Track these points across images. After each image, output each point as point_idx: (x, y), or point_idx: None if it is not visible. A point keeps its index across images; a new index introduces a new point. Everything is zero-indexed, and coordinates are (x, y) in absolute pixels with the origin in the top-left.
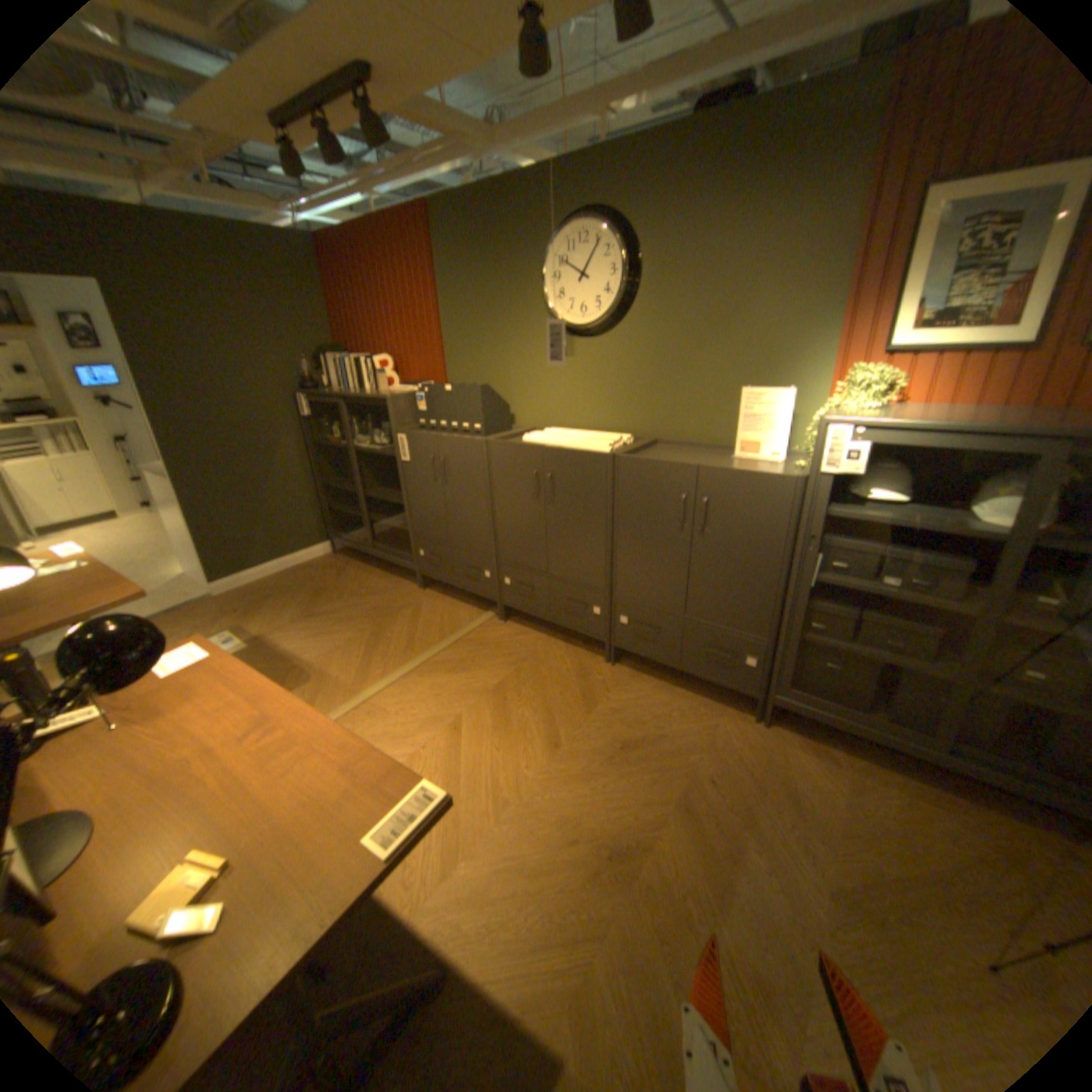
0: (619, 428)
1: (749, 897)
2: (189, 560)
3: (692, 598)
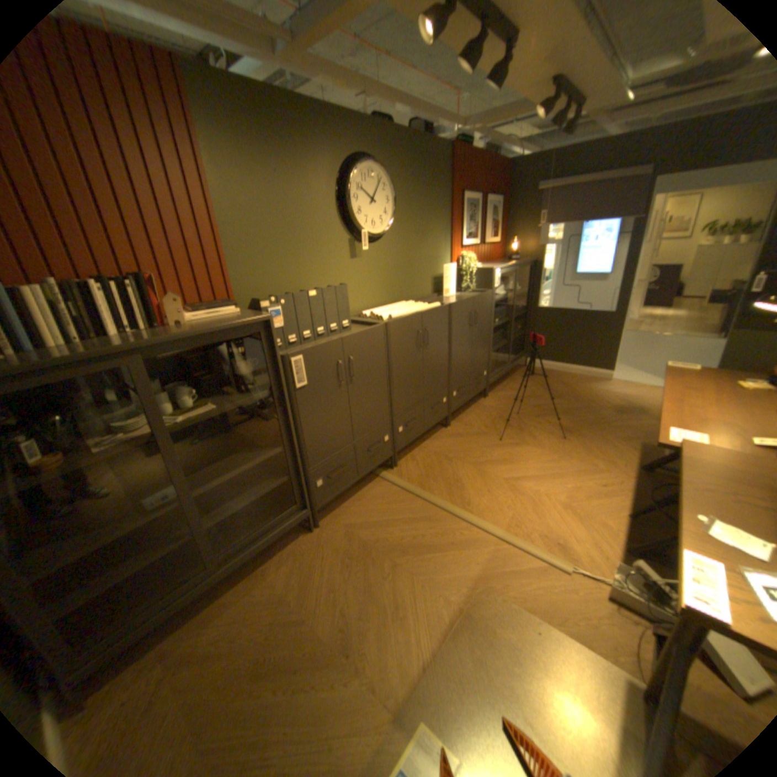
0: (389, 301)
1: (565, 411)
2: None
3: (473, 360)
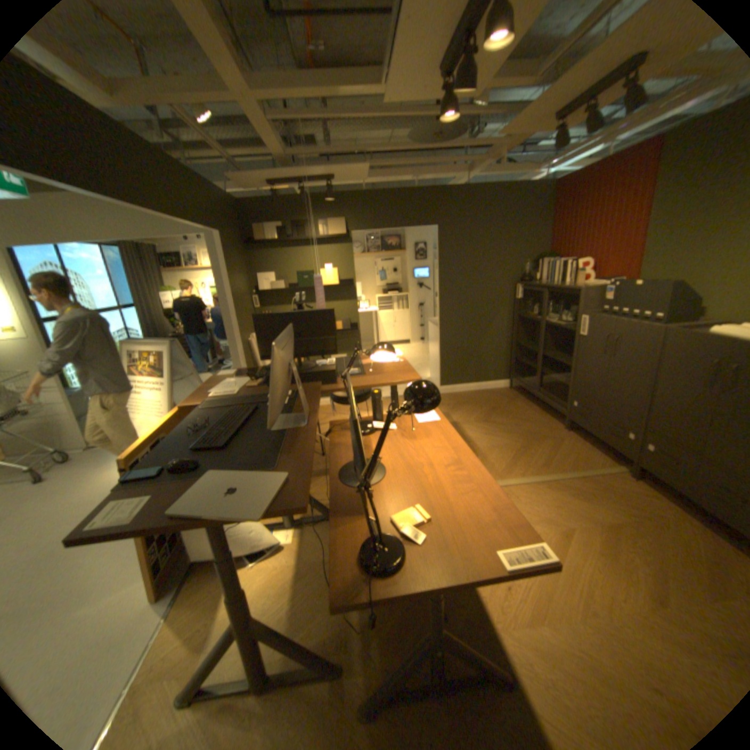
0: None
1: None
2: (434, 371)
3: None
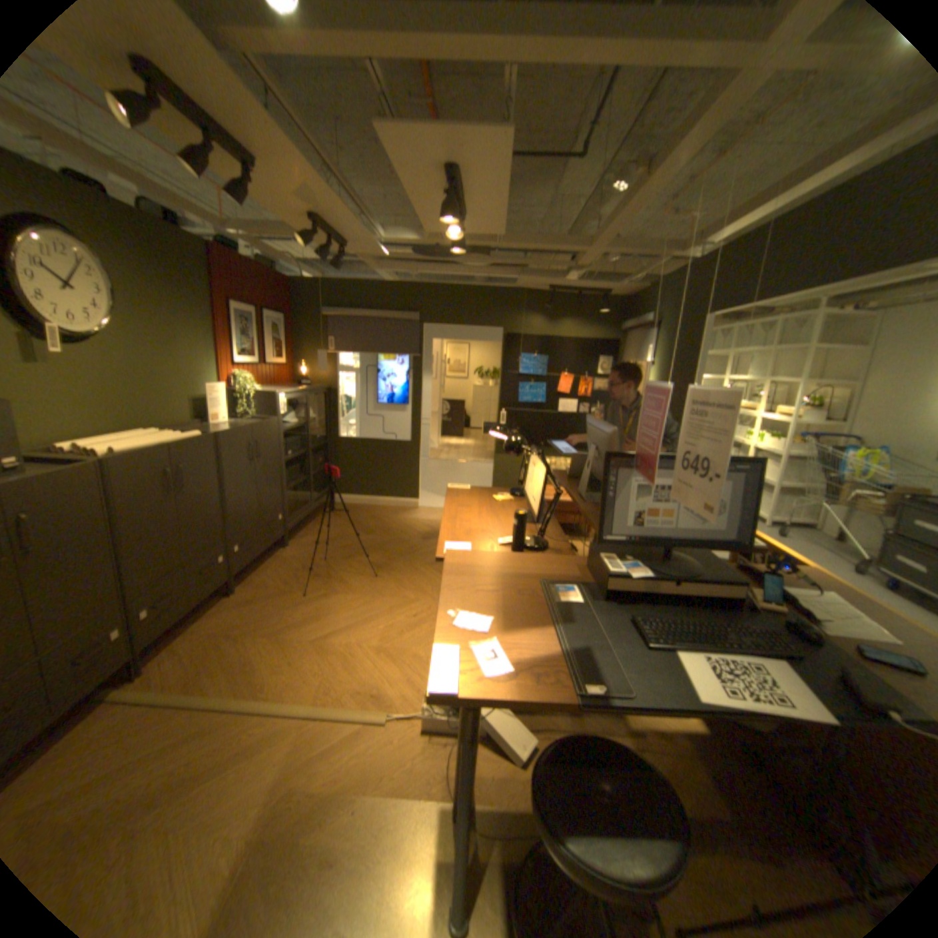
0: (113, 427)
1: (376, 546)
2: None
3: (260, 501)
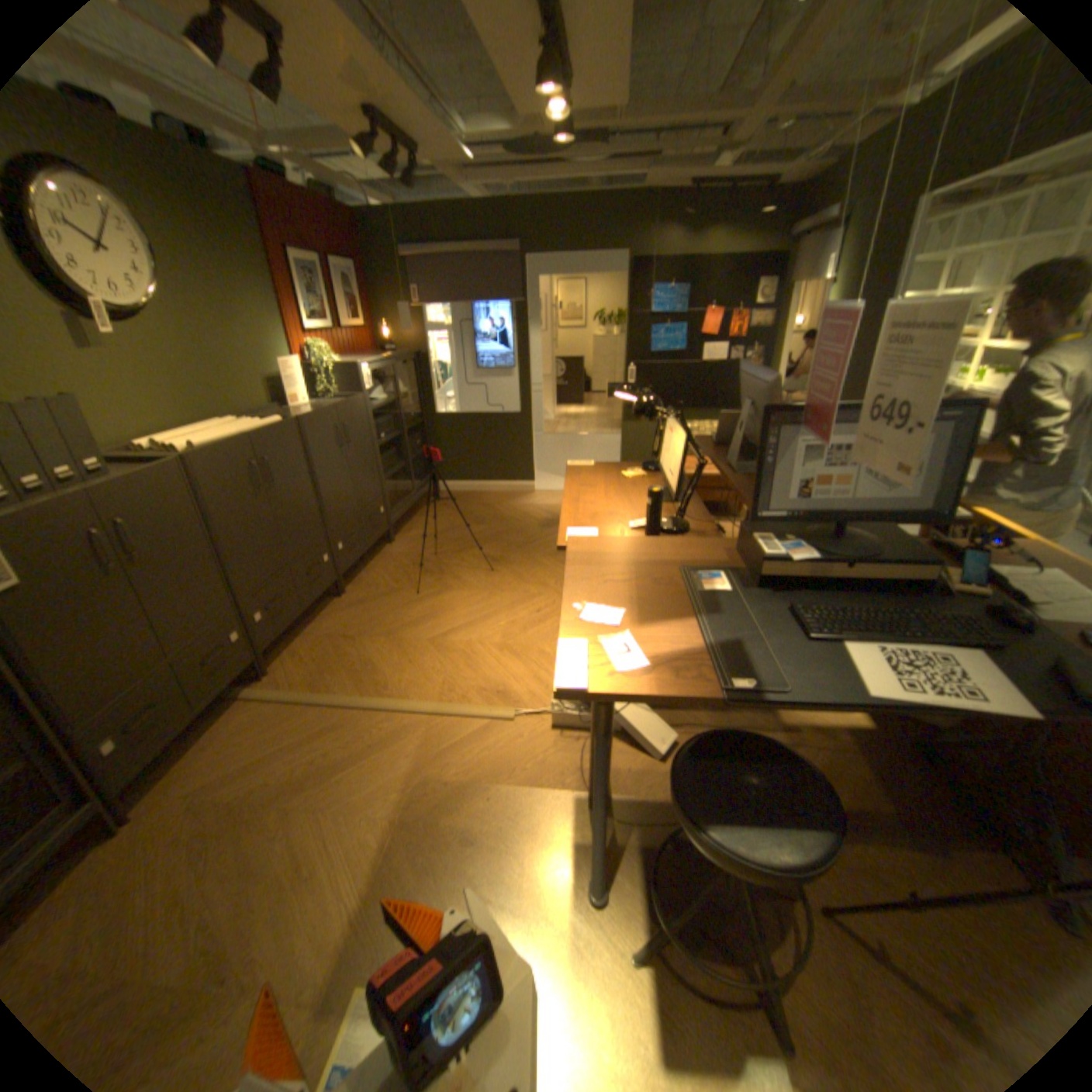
0: (188, 419)
1: (490, 537)
2: None
3: (358, 494)
